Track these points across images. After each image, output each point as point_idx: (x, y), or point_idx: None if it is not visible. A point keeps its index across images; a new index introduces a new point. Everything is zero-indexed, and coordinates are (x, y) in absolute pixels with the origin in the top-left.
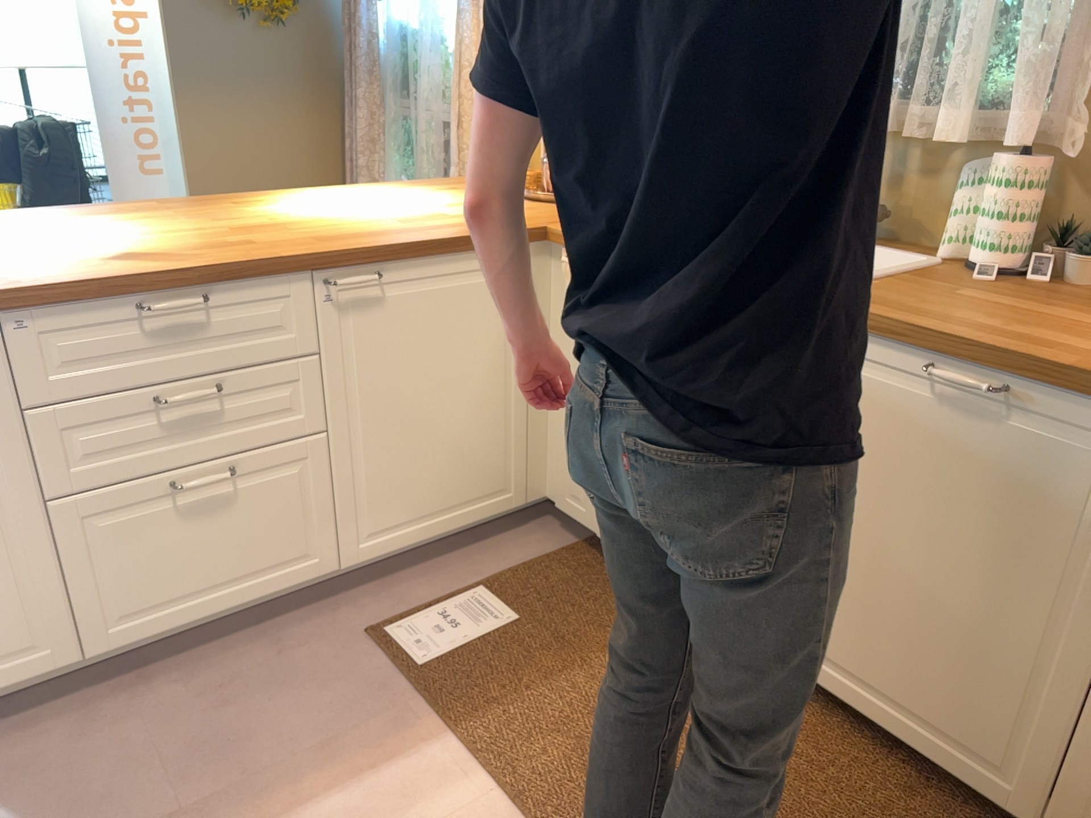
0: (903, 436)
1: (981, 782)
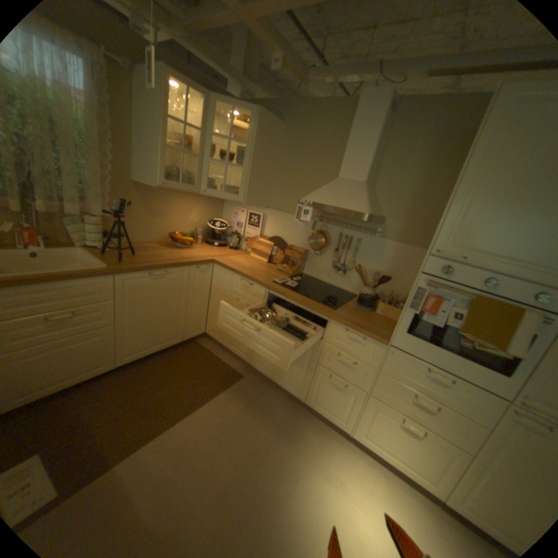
0: (145, 292)
1: (173, 343)
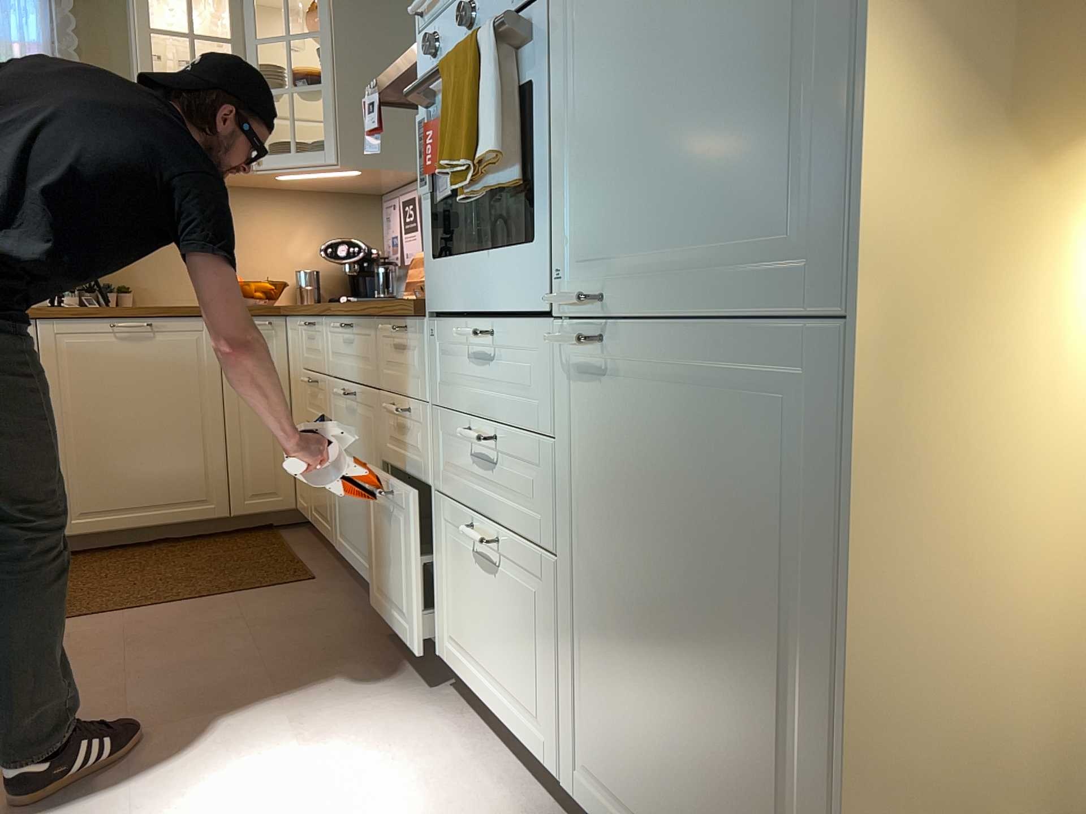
0: (106, 364)
1: (199, 513)
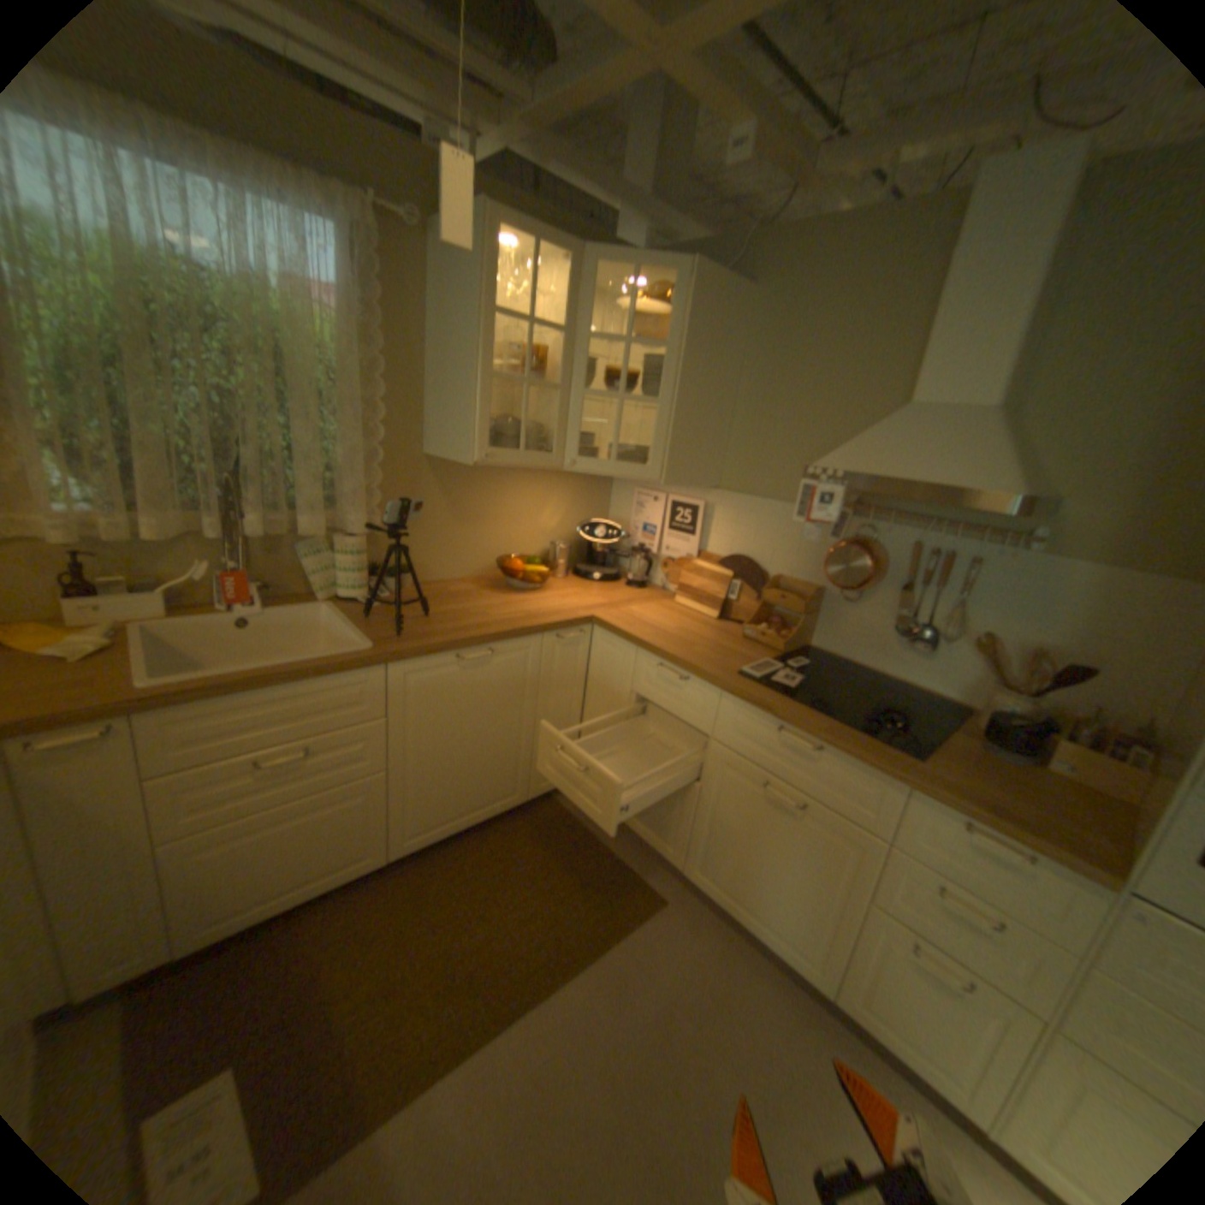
0: (448, 697)
1: (506, 808)
